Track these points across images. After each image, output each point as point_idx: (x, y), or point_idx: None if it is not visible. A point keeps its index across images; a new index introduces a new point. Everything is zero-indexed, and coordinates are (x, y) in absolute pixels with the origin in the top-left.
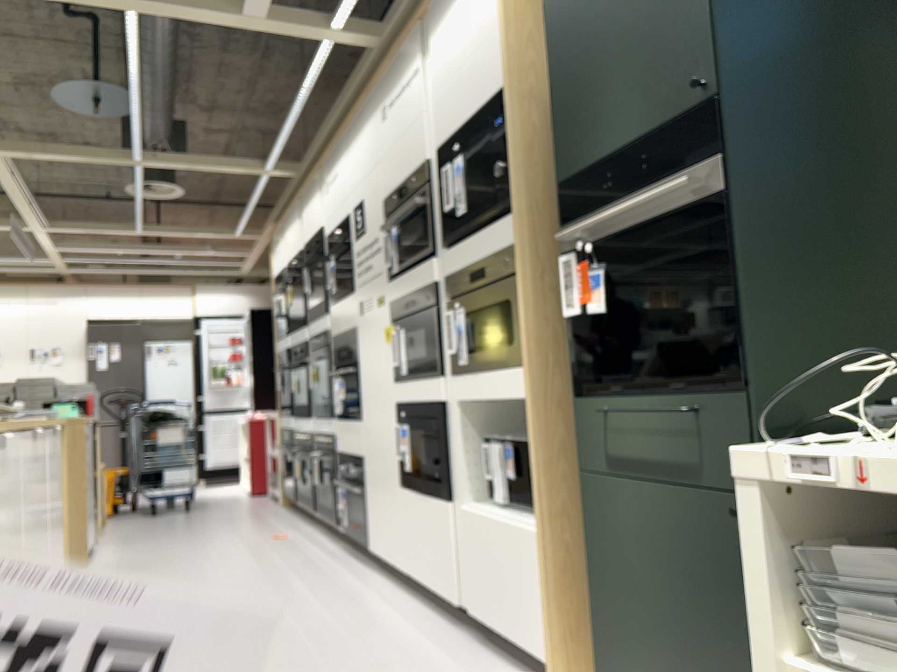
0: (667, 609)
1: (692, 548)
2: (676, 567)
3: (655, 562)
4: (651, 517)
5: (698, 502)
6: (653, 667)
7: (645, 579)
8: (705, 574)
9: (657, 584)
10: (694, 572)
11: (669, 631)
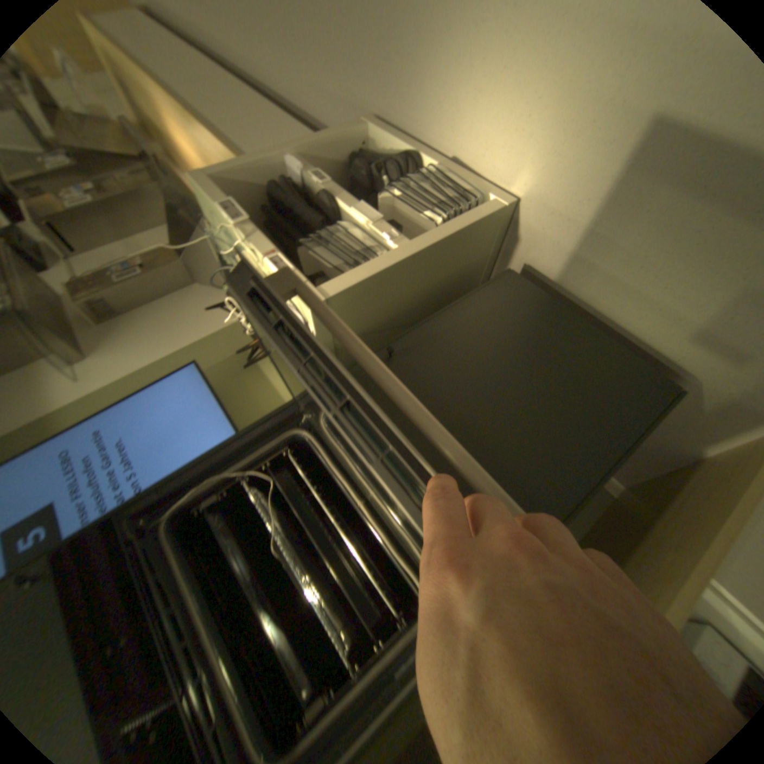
0: (536, 380)
1: (472, 386)
2: (499, 390)
3: (520, 407)
4: (493, 429)
5: (435, 398)
6: (590, 368)
7: (545, 407)
8: (477, 370)
9: (532, 397)
10: (485, 377)
11: (547, 371)
